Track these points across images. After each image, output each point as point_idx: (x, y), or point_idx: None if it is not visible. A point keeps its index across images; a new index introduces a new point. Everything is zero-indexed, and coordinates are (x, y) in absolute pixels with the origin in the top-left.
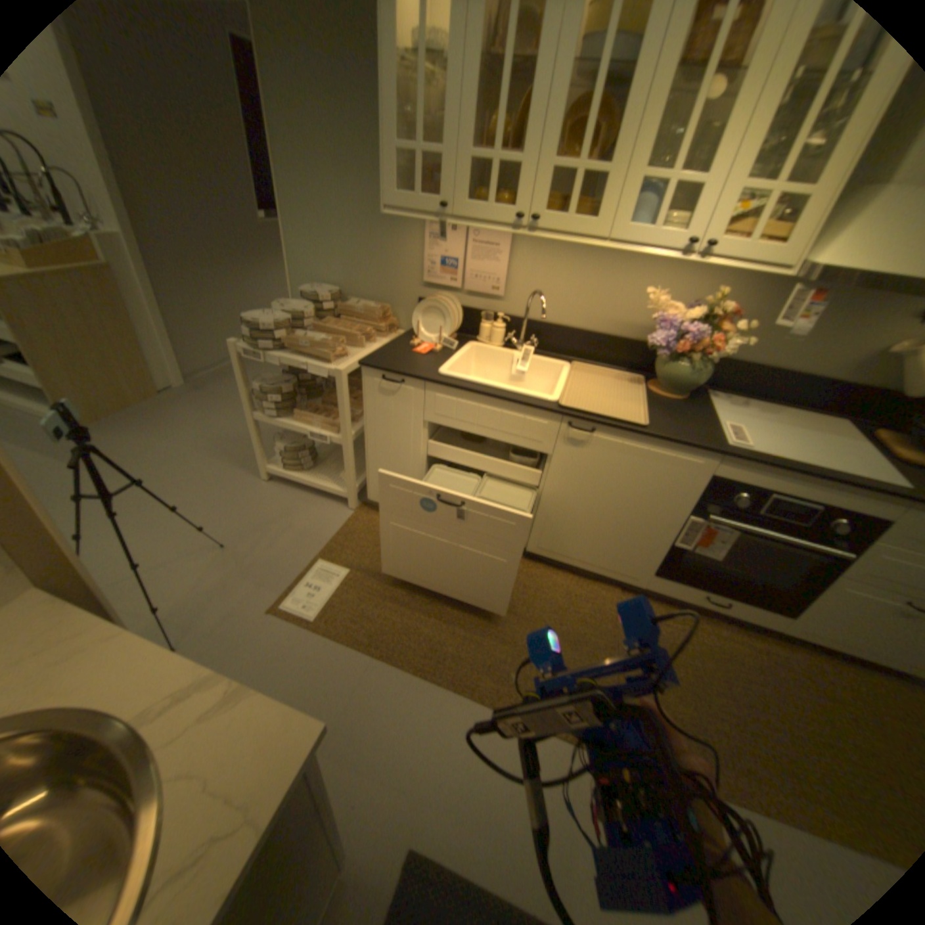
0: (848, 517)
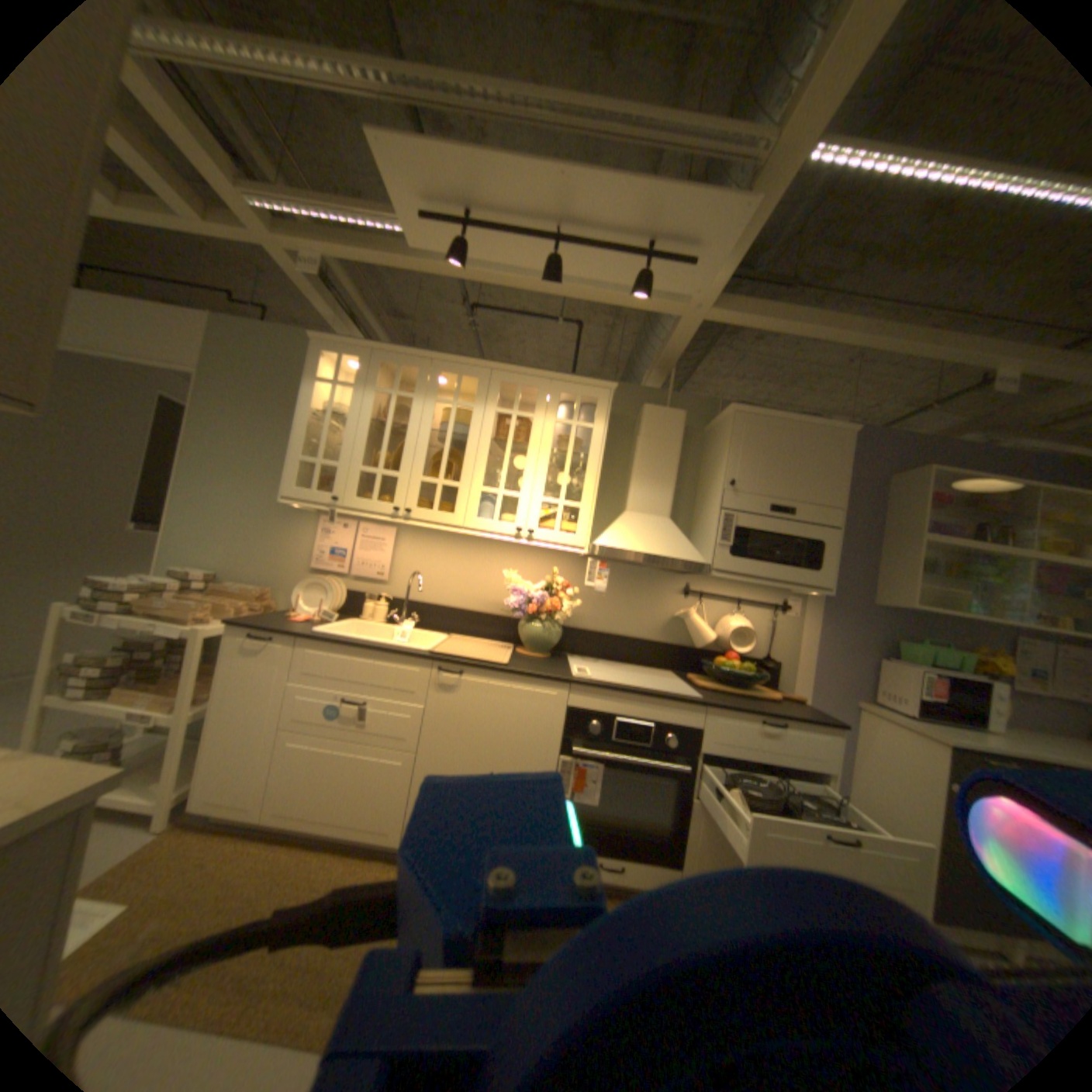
0: (669, 730)
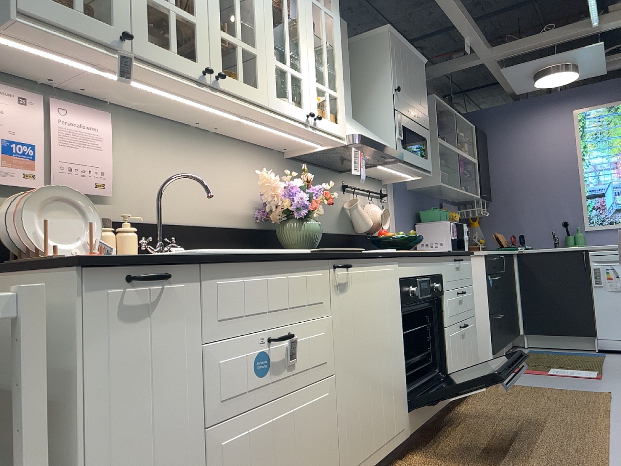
0: (434, 279)
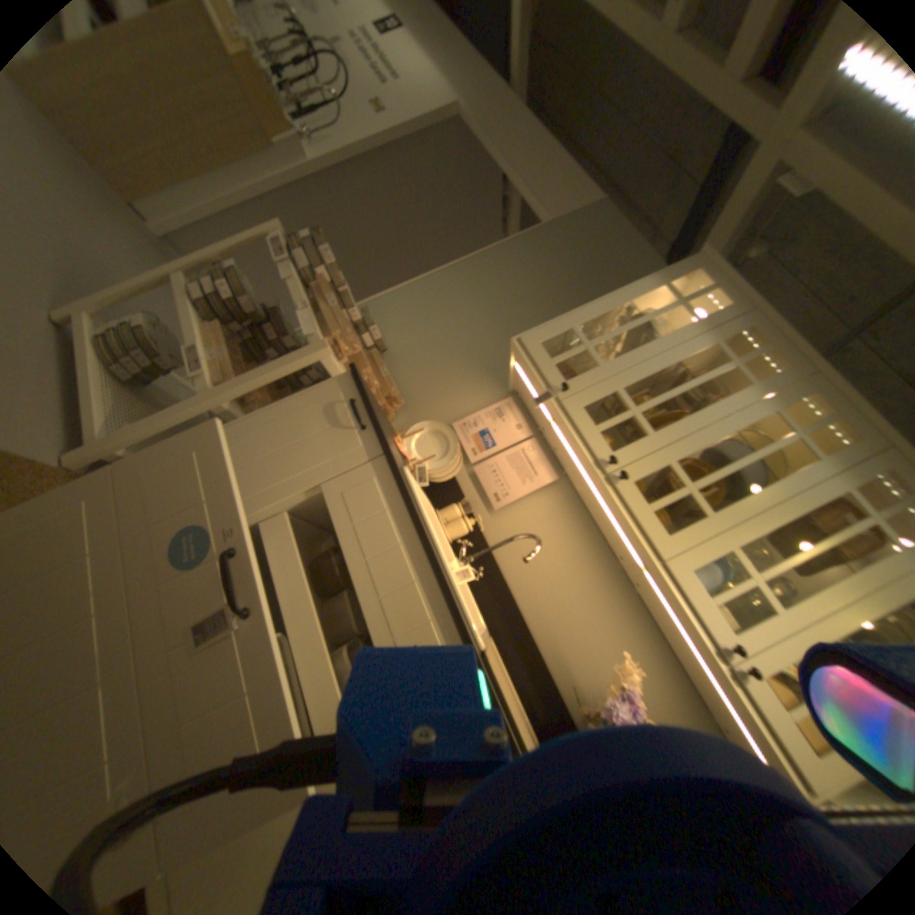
0: None
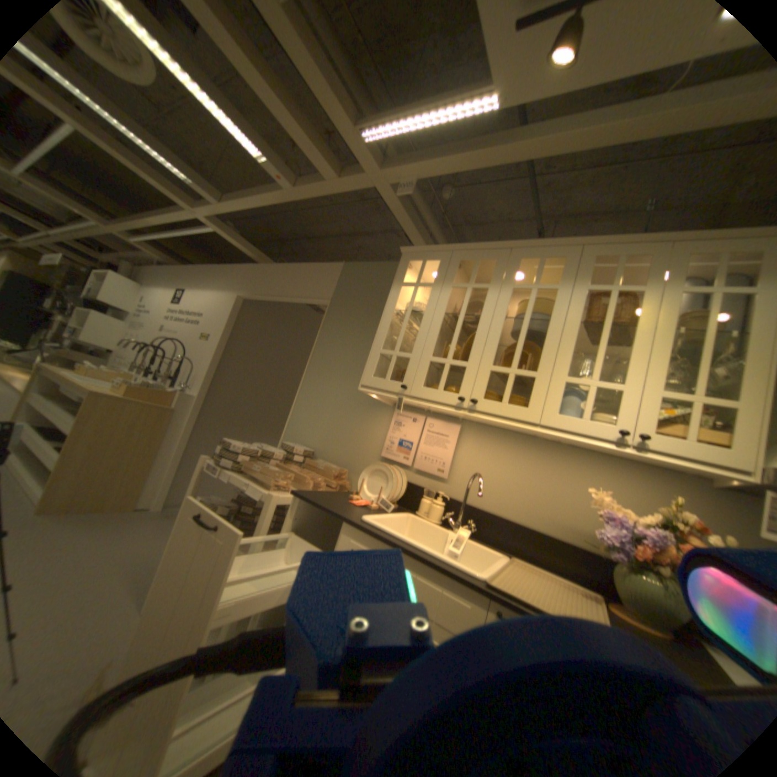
0: None
